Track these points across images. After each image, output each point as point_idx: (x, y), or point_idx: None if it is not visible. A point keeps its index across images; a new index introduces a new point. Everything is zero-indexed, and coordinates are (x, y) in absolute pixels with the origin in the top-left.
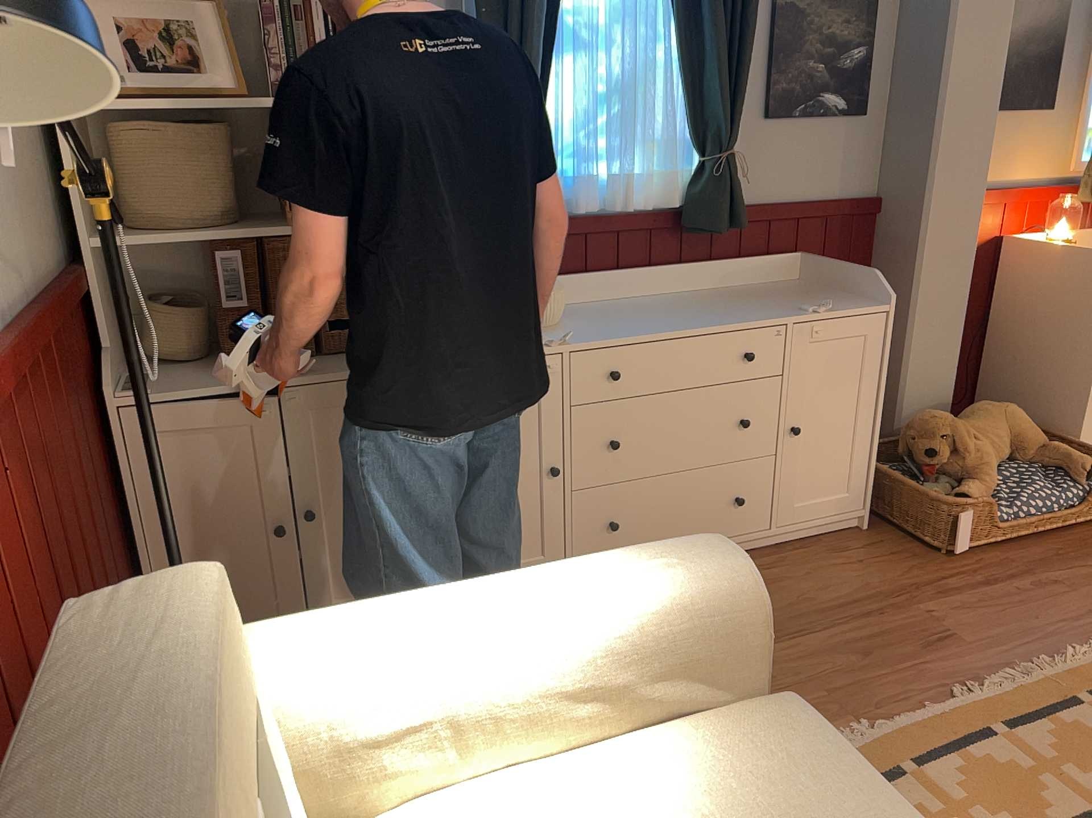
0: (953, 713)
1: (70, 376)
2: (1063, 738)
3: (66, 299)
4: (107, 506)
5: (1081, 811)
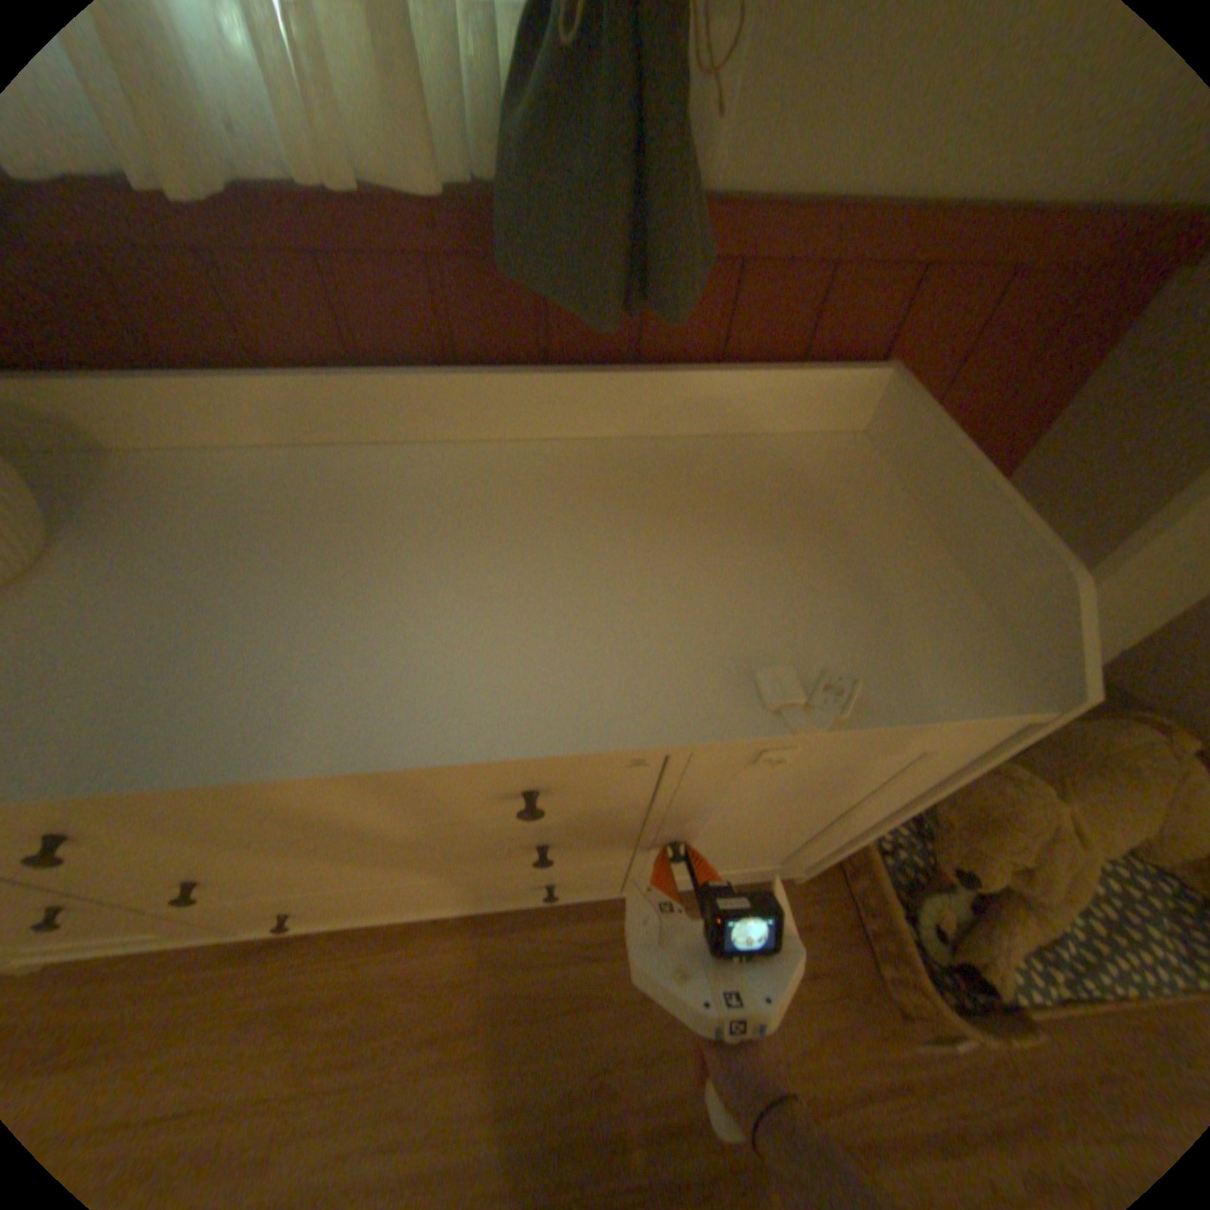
0: None
1: None
2: None
3: None
4: None
5: None
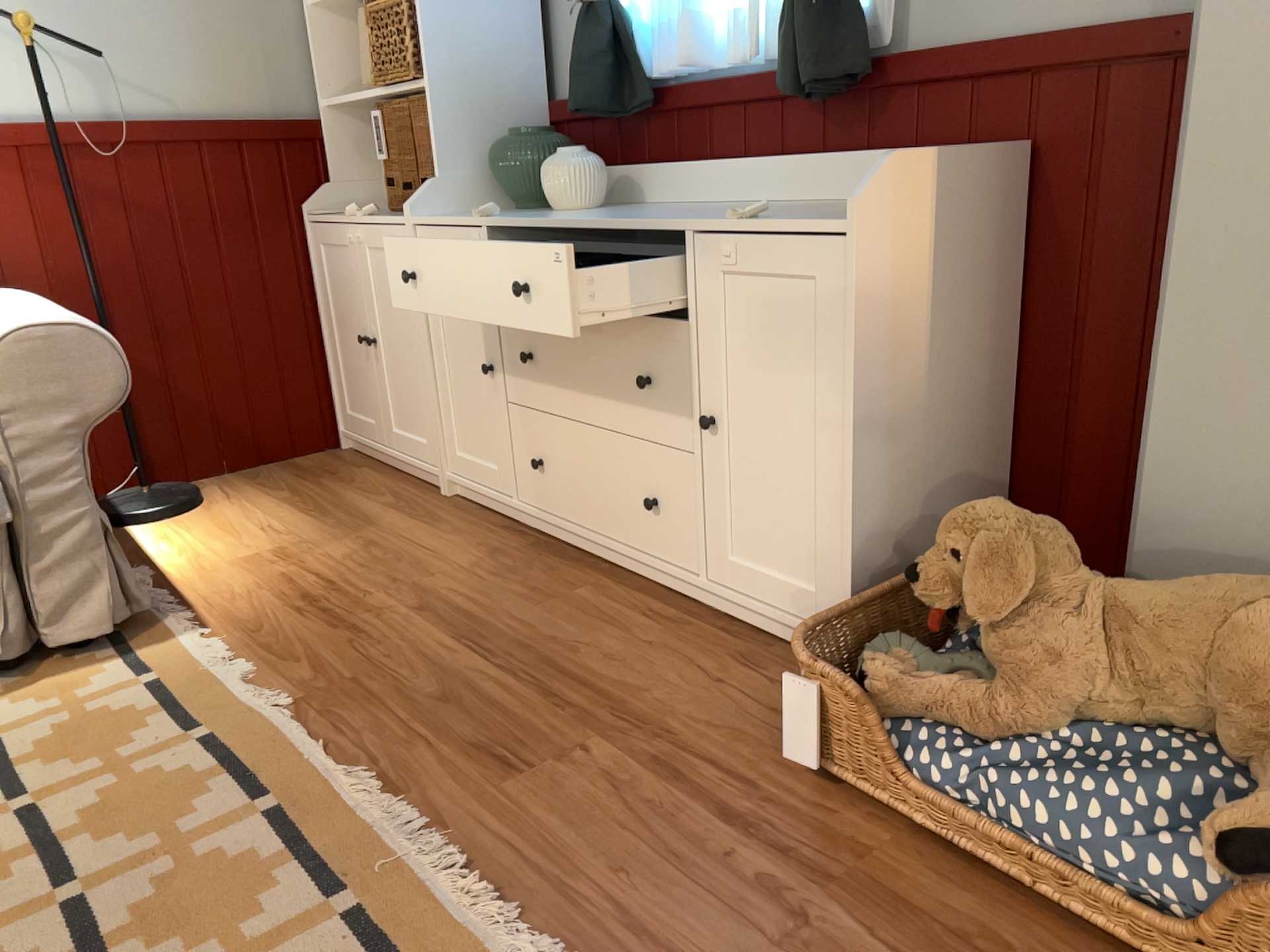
0: (303, 764)
1: (249, 188)
2: (241, 864)
3: (243, 134)
4: (283, 288)
5: (85, 865)
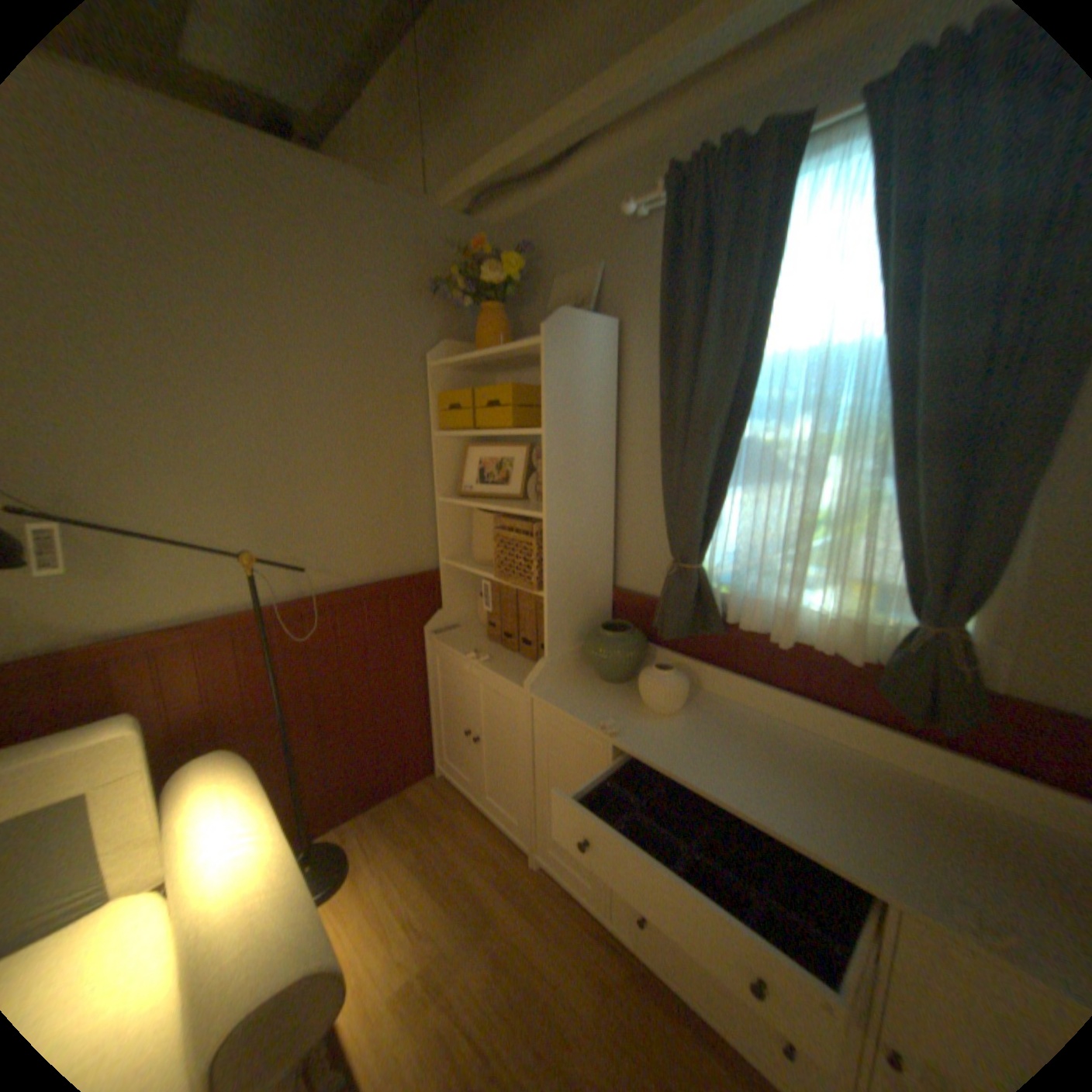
0: None
1: (391, 618)
2: None
3: (390, 586)
4: (407, 679)
5: None
